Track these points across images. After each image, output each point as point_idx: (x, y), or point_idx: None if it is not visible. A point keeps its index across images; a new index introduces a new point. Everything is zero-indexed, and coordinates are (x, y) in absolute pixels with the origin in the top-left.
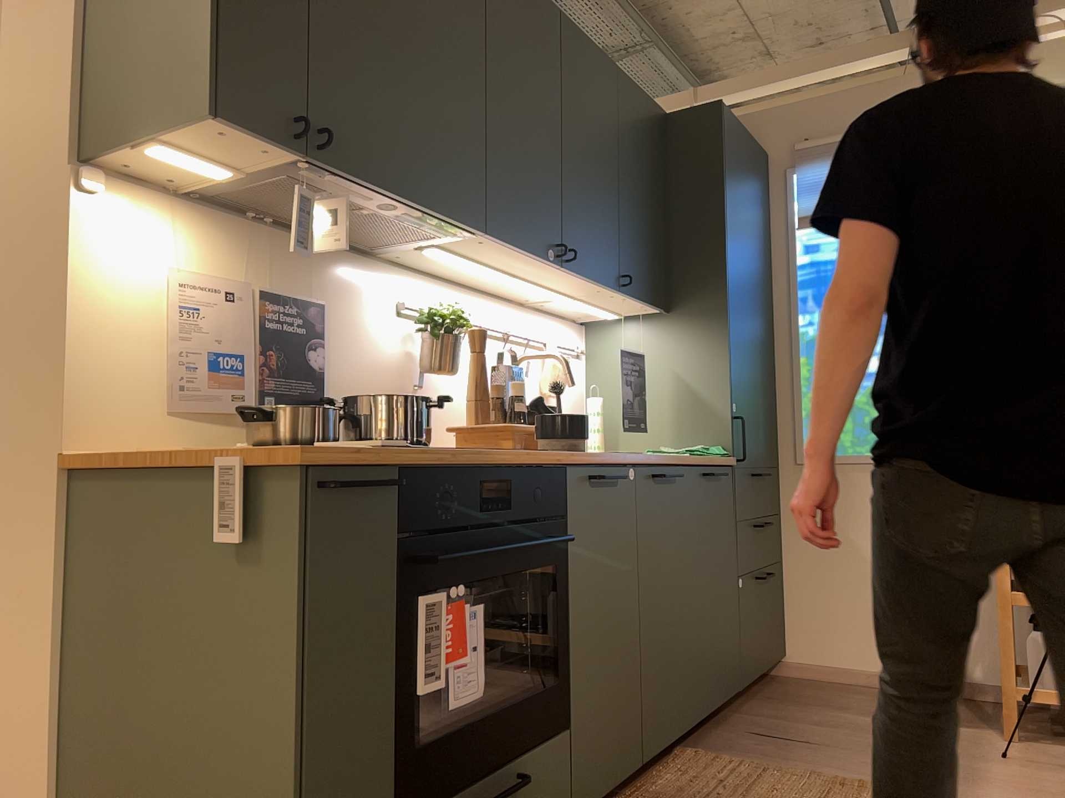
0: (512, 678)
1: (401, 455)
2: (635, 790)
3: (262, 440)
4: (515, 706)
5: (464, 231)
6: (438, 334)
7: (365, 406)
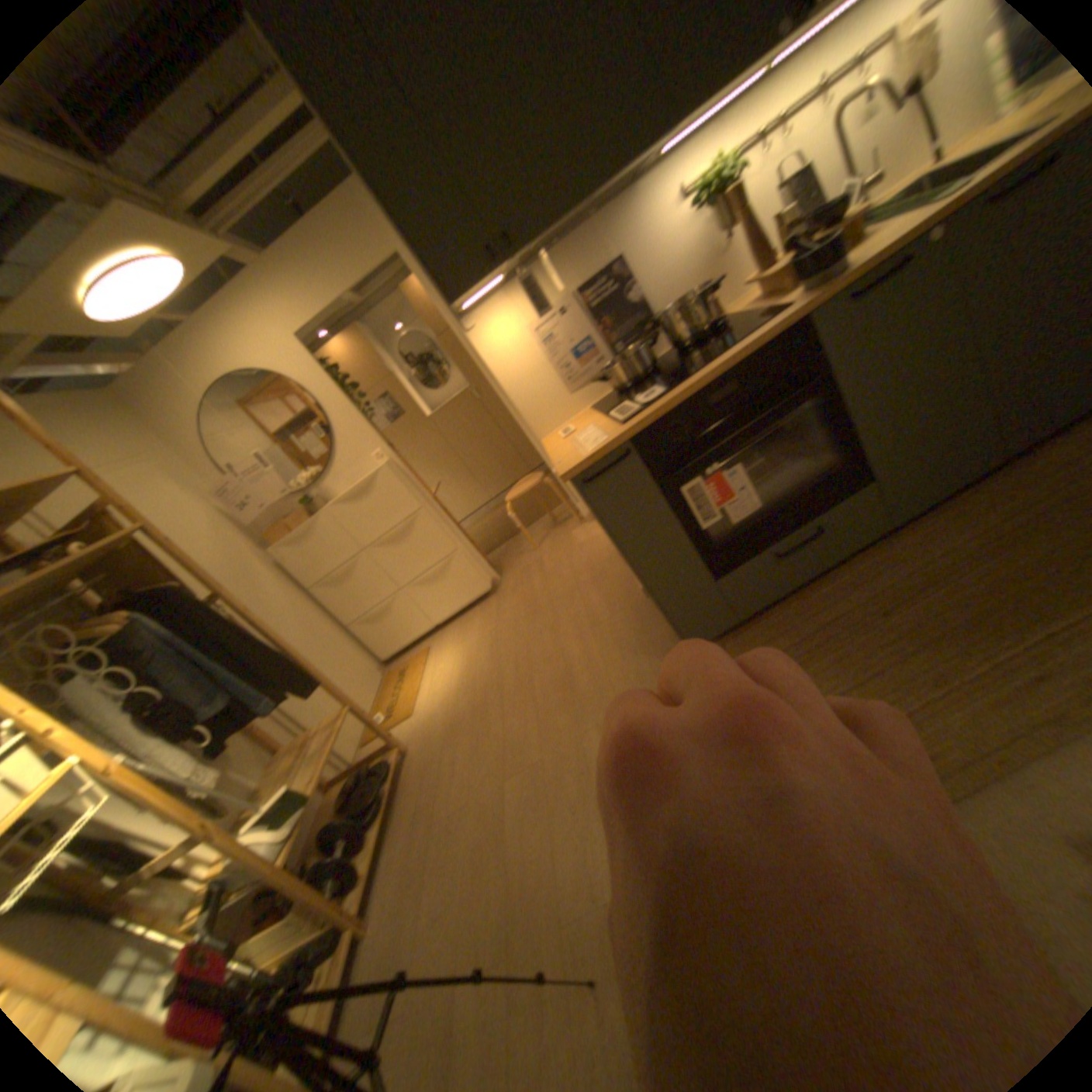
0: (820, 458)
1: (625, 434)
2: (1007, 470)
3: (614, 384)
4: (829, 471)
5: (666, 132)
6: (723, 184)
7: (666, 320)
